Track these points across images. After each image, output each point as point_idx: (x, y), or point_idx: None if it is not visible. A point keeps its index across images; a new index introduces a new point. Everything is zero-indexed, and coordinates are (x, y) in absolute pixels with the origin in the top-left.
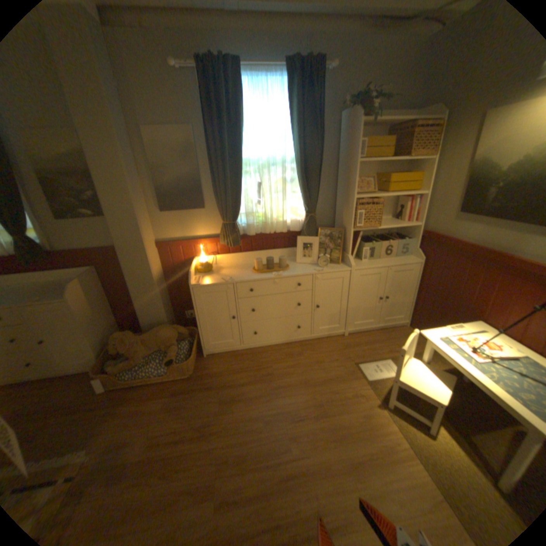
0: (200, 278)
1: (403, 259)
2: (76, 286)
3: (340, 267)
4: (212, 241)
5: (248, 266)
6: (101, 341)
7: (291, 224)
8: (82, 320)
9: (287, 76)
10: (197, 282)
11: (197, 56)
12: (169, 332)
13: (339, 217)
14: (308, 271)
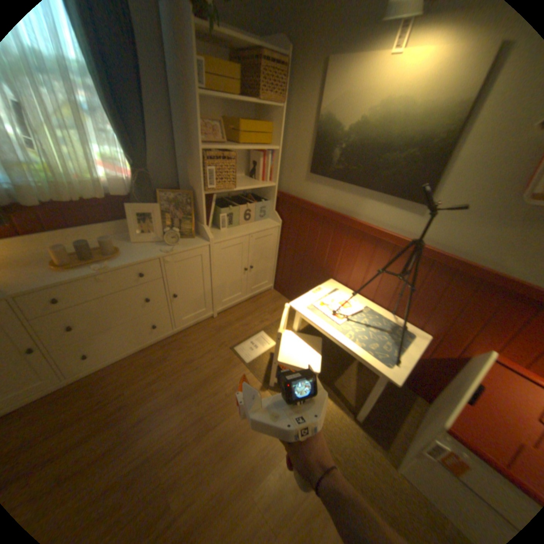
0: None
1: (261, 224)
2: None
3: (195, 242)
4: None
5: (39, 257)
6: None
7: (110, 184)
8: None
9: None
10: None
11: None
12: None
13: (182, 174)
14: (151, 254)
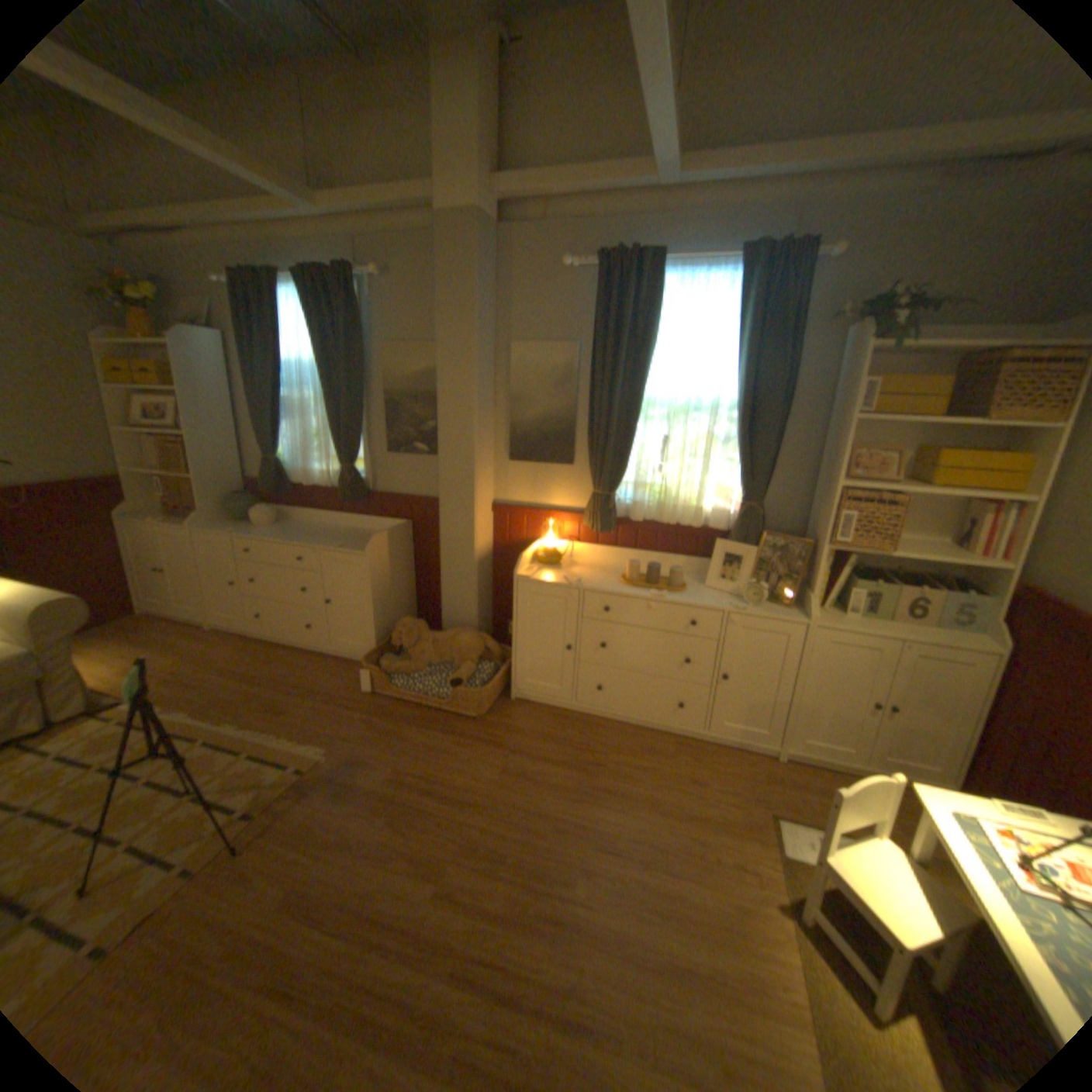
0: (535, 570)
1: (955, 637)
2: (383, 542)
3: (787, 614)
4: (572, 519)
5: (618, 571)
6: (389, 626)
7: (714, 516)
8: (376, 587)
9: (746, 271)
10: (528, 574)
11: (602, 252)
12: (472, 640)
13: (813, 519)
14: (718, 605)
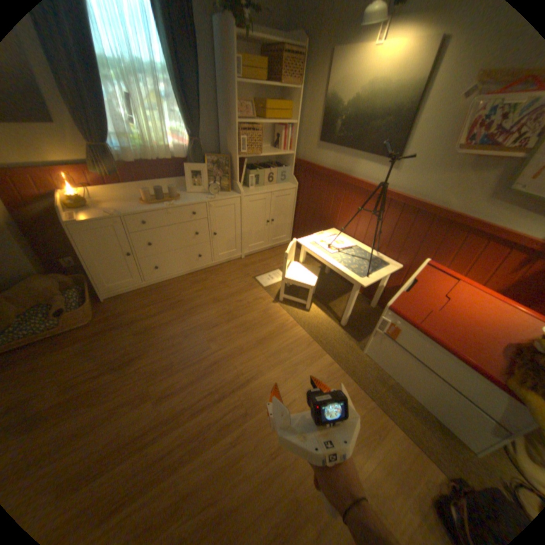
0: (72, 214)
1: (282, 186)
2: None
3: (230, 195)
4: (76, 169)
5: (132, 198)
6: None
7: (174, 150)
8: None
9: None
10: (71, 218)
11: None
12: (45, 282)
13: (223, 144)
14: (201, 200)
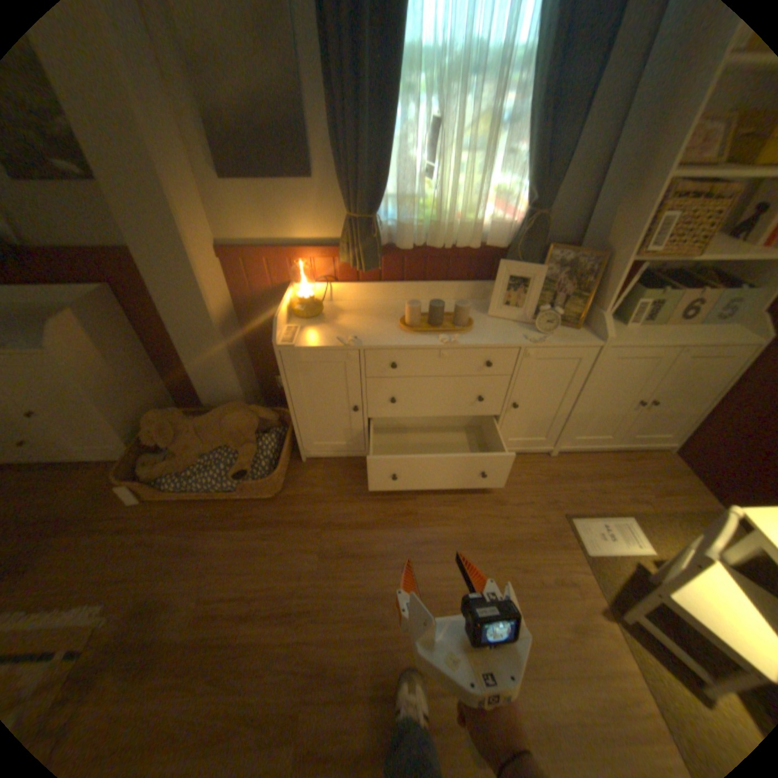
0: (297, 329)
1: (719, 332)
2: (75, 321)
3: (580, 337)
4: (325, 254)
5: (391, 311)
6: (135, 416)
7: (491, 230)
8: (91, 384)
9: None
10: (291, 339)
11: None
12: (242, 417)
13: (601, 222)
14: (512, 339)
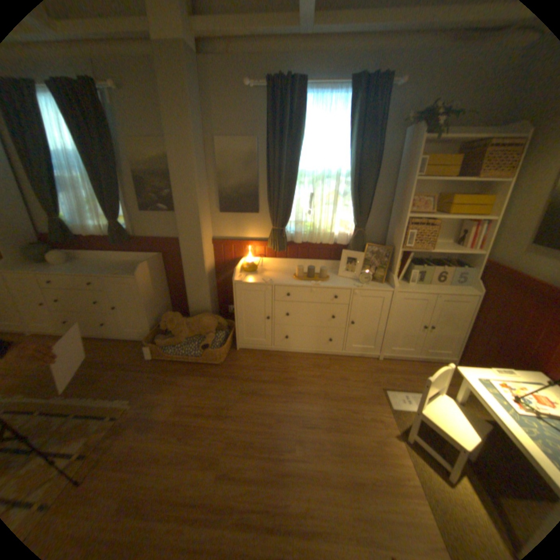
0: (244, 276)
1: (458, 289)
2: (145, 268)
3: (382, 287)
4: (261, 244)
5: (290, 272)
6: (156, 318)
7: (338, 237)
8: (144, 296)
9: (353, 93)
10: (240, 279)
11: (269, 77)
12: (210, 320)
13: (390, 235)
14: (347, 285)
